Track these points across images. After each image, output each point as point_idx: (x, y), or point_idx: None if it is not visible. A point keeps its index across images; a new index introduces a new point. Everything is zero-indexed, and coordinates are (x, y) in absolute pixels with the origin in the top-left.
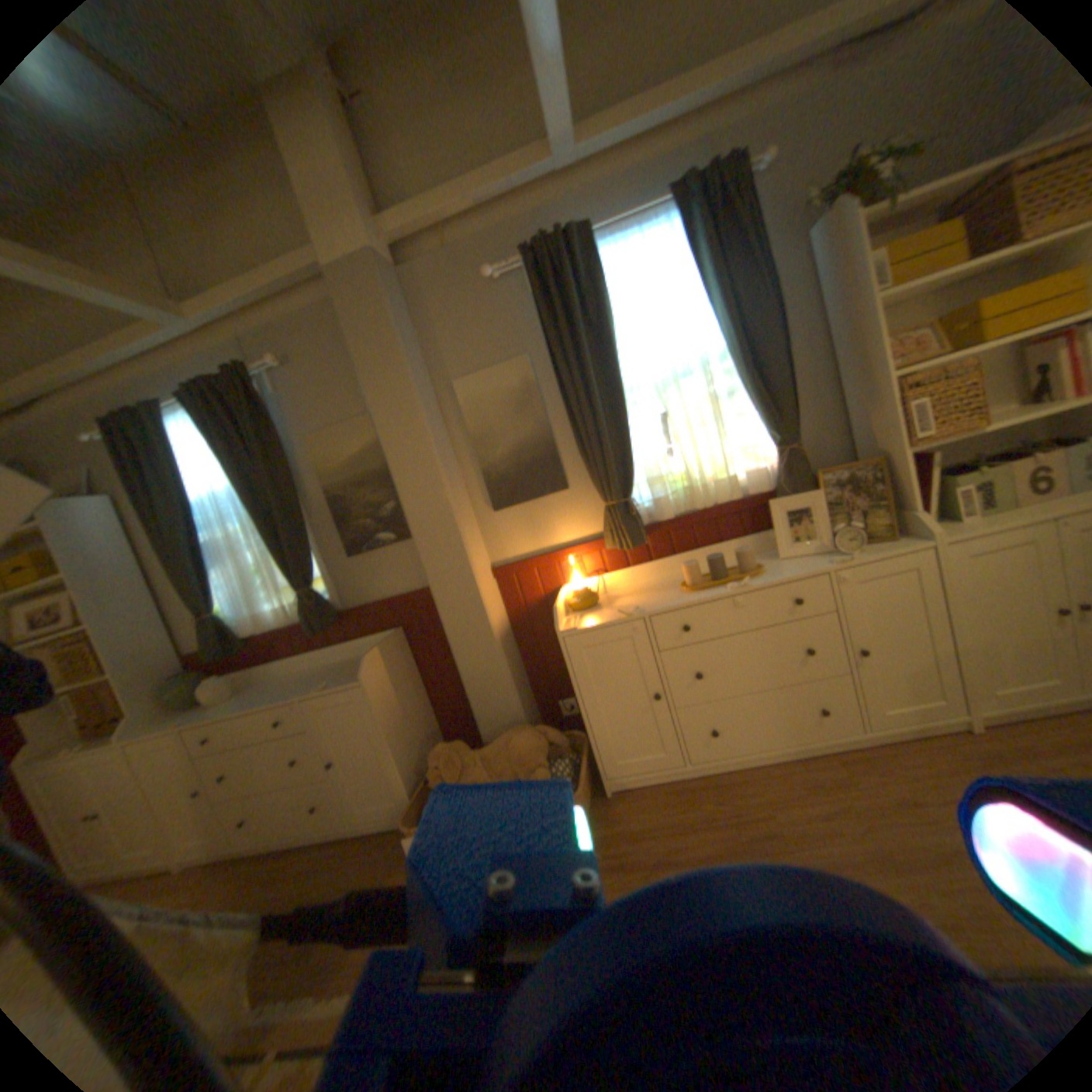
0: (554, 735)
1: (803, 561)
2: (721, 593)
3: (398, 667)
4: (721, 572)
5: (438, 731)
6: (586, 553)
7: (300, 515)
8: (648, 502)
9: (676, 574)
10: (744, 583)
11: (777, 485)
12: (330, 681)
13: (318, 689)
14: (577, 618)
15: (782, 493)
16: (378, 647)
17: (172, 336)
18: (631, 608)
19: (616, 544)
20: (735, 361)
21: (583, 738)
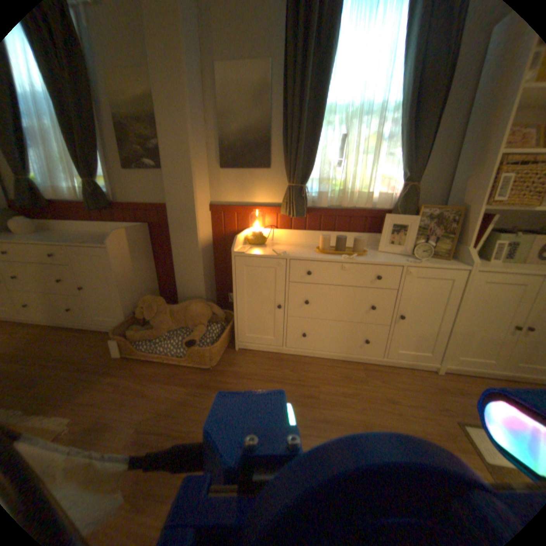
0: (217, 310)
1: (391, 257)
2: (337, 259)
3: (139, 245)
4: (342, 248)
5: (158, 289)
6: (269, 213)
7: (94, 128)
8: (316, 193)
9: (316, 243)
10: (353, 257)
11: (395, 208)
12: (90, 240)
13: (80, 242)
14: (248, 248)
15: (395, 213)
16: (126, 229)
17: None
18: (282, 252)
19: (287, 212)
20: (404, 113)
21: (233, 316)
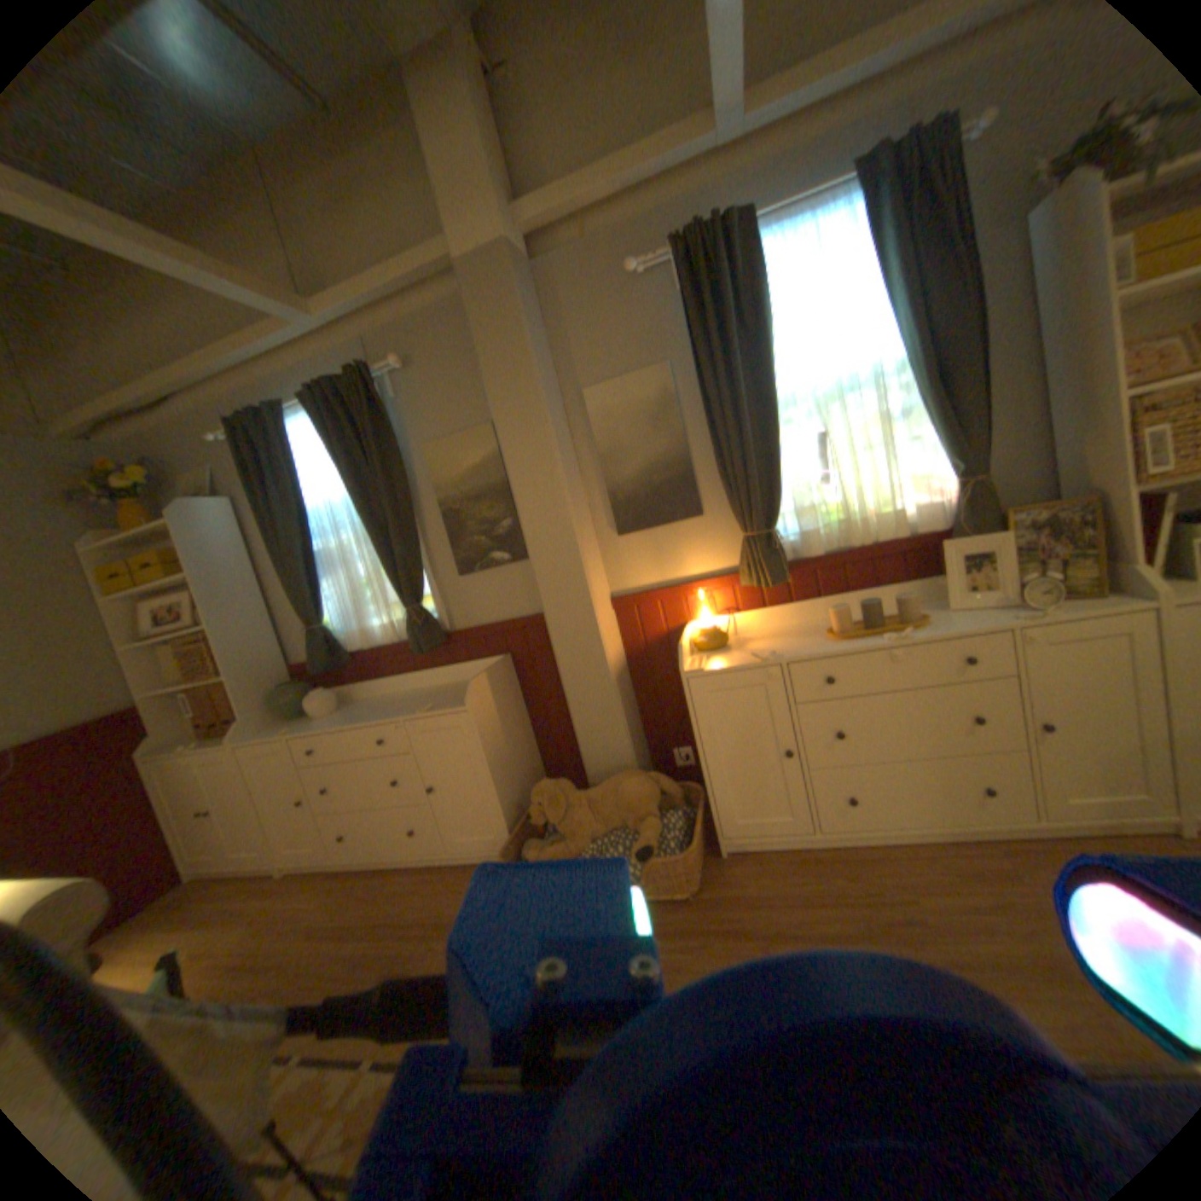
0: (668, 785)
1: (980, 615)
2: (876, 644)
3: (504, 695)
4: (877, 621)
5: (541, 767)
6: (718, 588)
7: (414, 528)
8: (795, 535)
9: (821, 620)
10: (906, 634)
11: (954, 524)
12: (436, 703)
13: (424, 710)
14: (703, 659)
15: (960, 534)
16: (486, 672)
17: (297, 334)
18: (768, 653)
19: (754, 580)
20: (917, 374)
21: (699, 791)
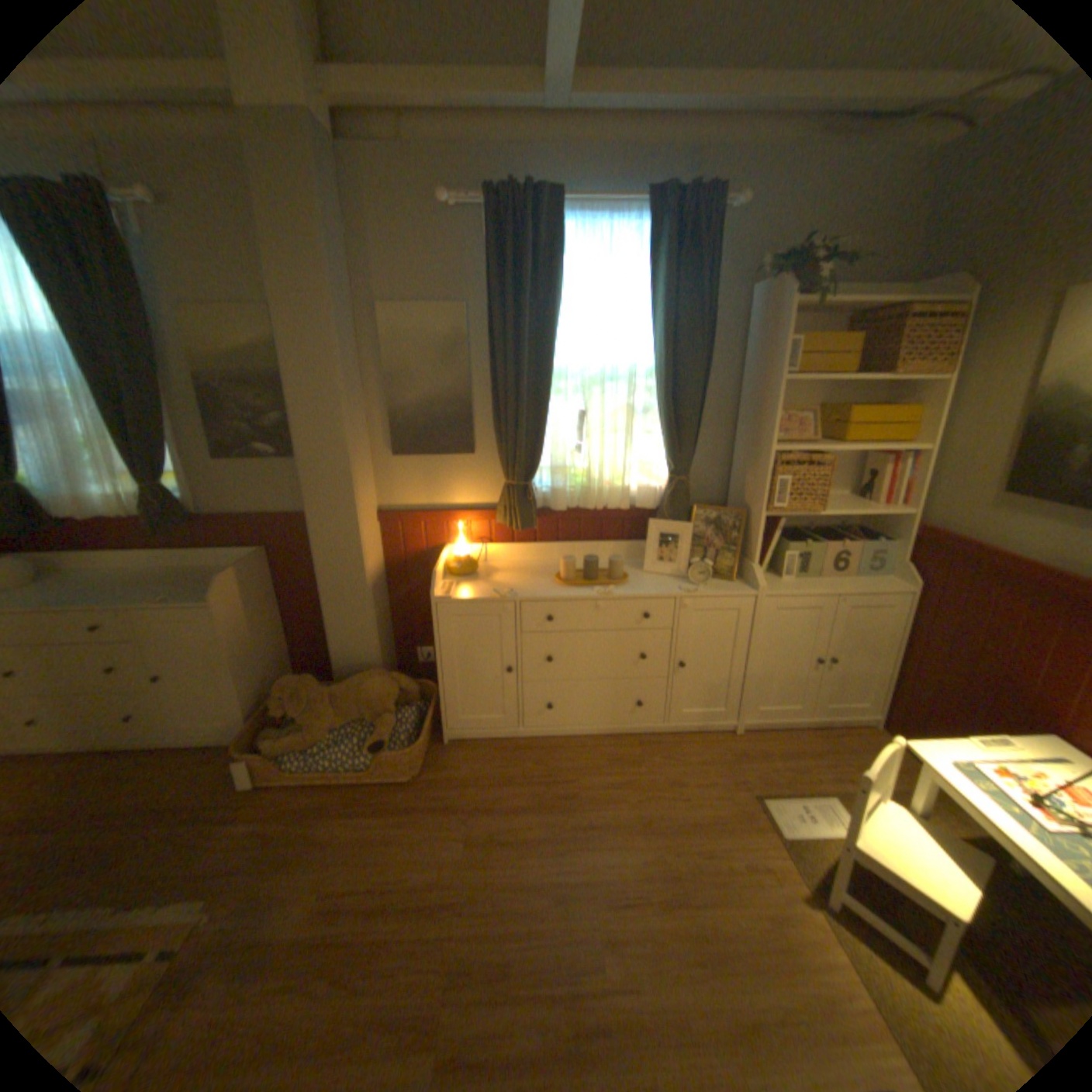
0: (407, 685)
1: (660, 582)
2: (587, 596)
3: (254, 590)
4: (592, 575)
5: (287, 656)
6: (477, 522)
7: (158, 399)
8: (547, 489)
9: (554, 561)
10: (609, 592)
11: (660, 507)
12: (171, 595)
13: (155, 602)
14: (454, 587)
15: (661, 516)
16: (235, 568)
17: None
18: (507, 591)
19: (507, 523)
20: (658, 387)
21: (433, 690)
